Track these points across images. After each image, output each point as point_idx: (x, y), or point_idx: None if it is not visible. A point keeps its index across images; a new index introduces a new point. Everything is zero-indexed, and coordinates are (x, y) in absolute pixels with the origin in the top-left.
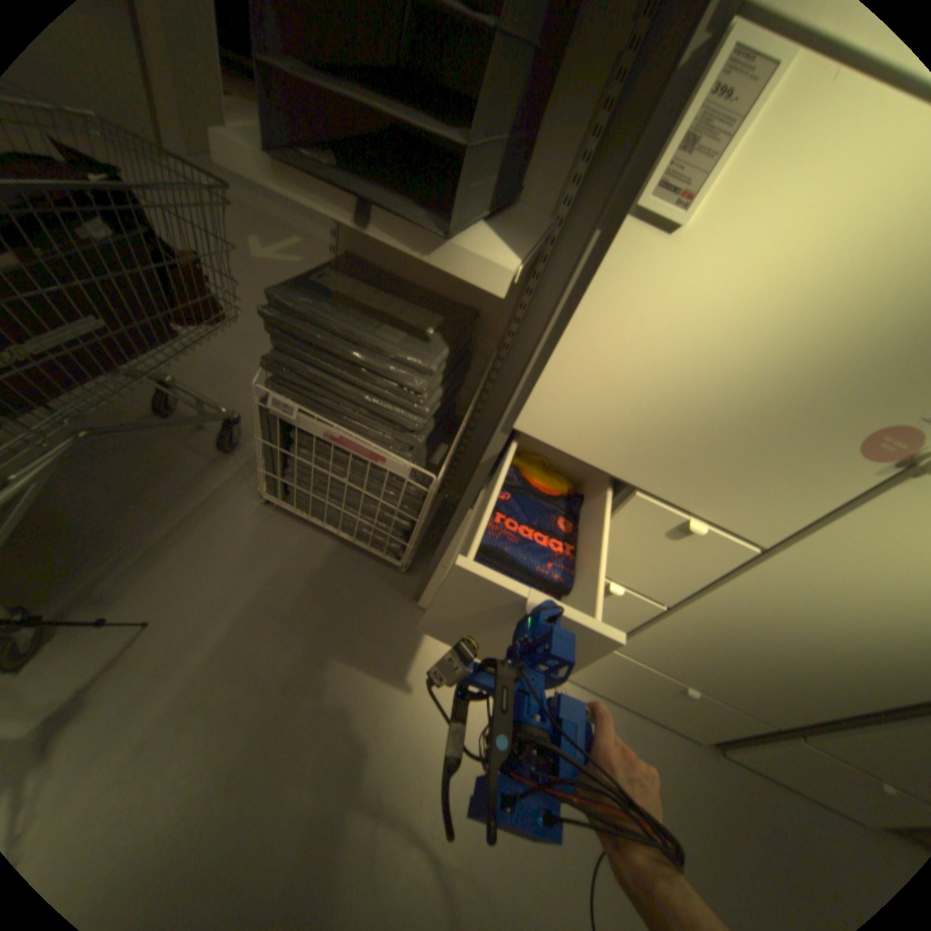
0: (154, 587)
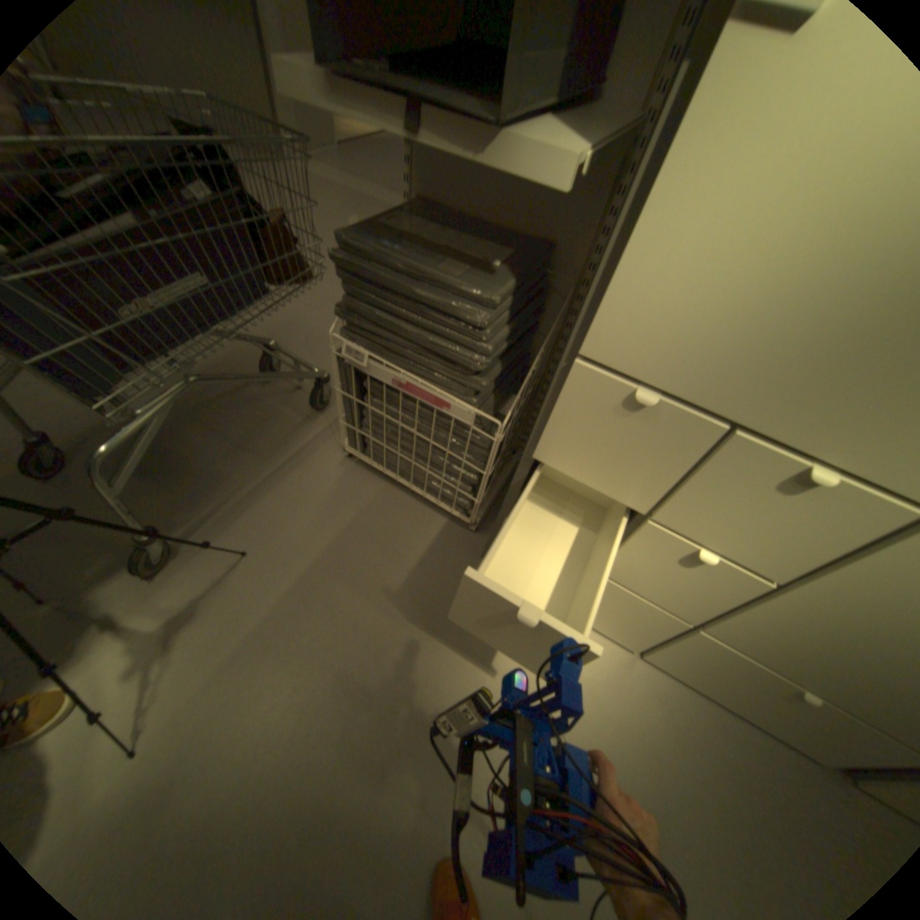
0: (253, 523)
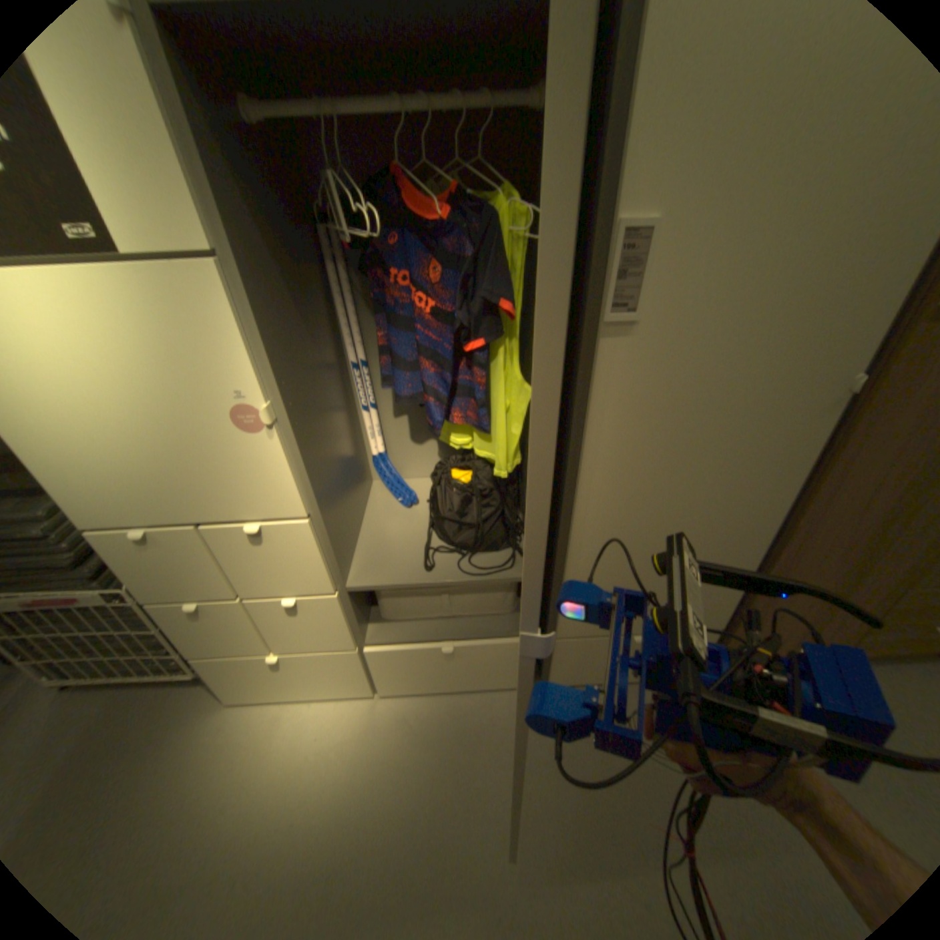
0: None
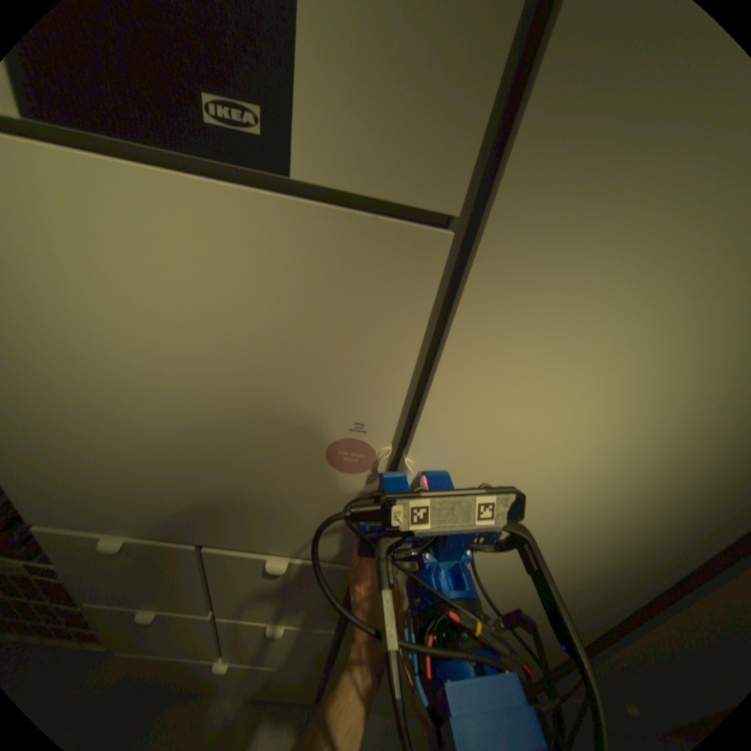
0: None
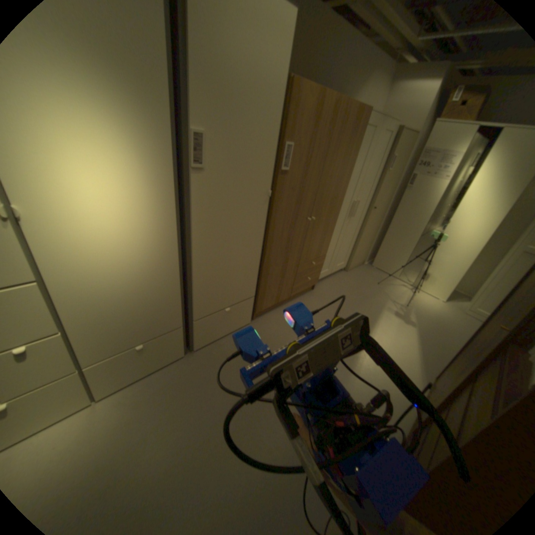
0: None
